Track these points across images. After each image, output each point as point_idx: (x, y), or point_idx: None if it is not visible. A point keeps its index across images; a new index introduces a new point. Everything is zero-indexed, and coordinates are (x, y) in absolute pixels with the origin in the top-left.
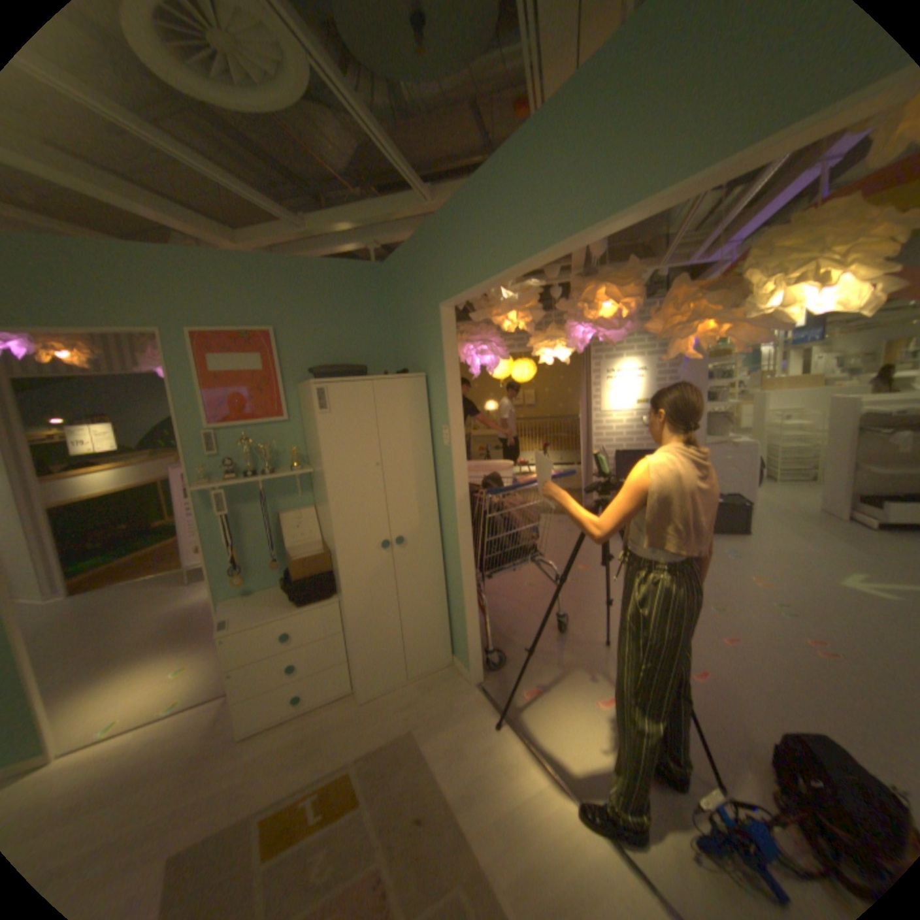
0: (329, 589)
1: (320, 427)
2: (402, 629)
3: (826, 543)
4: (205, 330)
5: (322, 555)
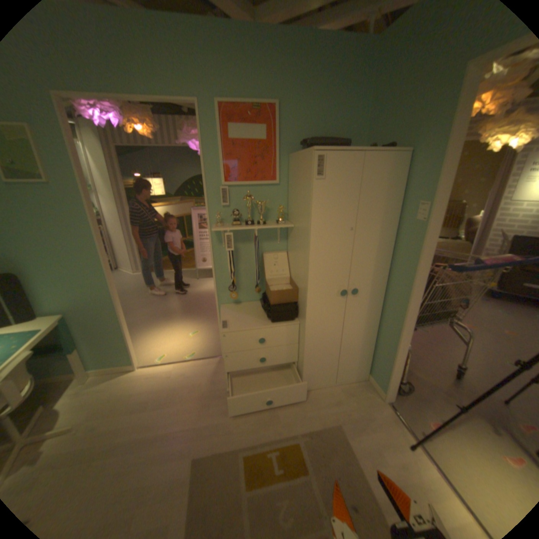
0: (294, 314)
1: (314, 190)
2: (340, 352)
3: None
4: (229, 99)
5: (293, 290)
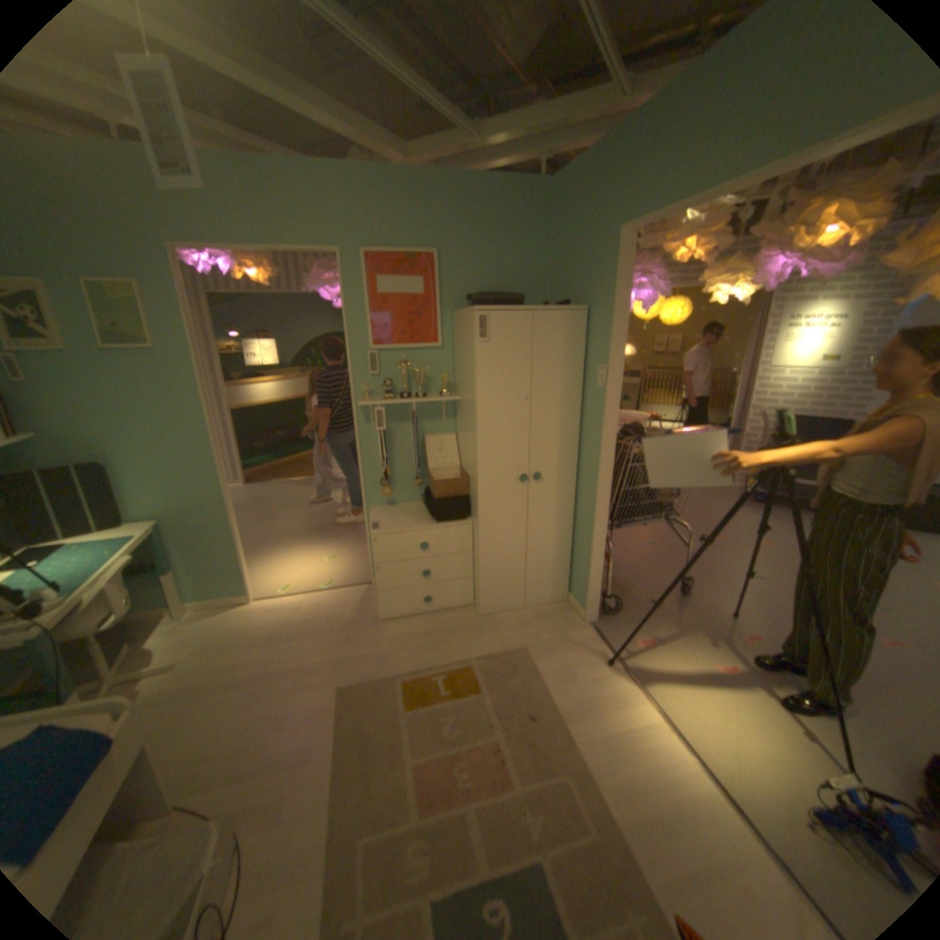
0: (465, 510)
1: (477, 355)
2: (526, 559)
3: None
4: (377, 250)
5: (462, 479)
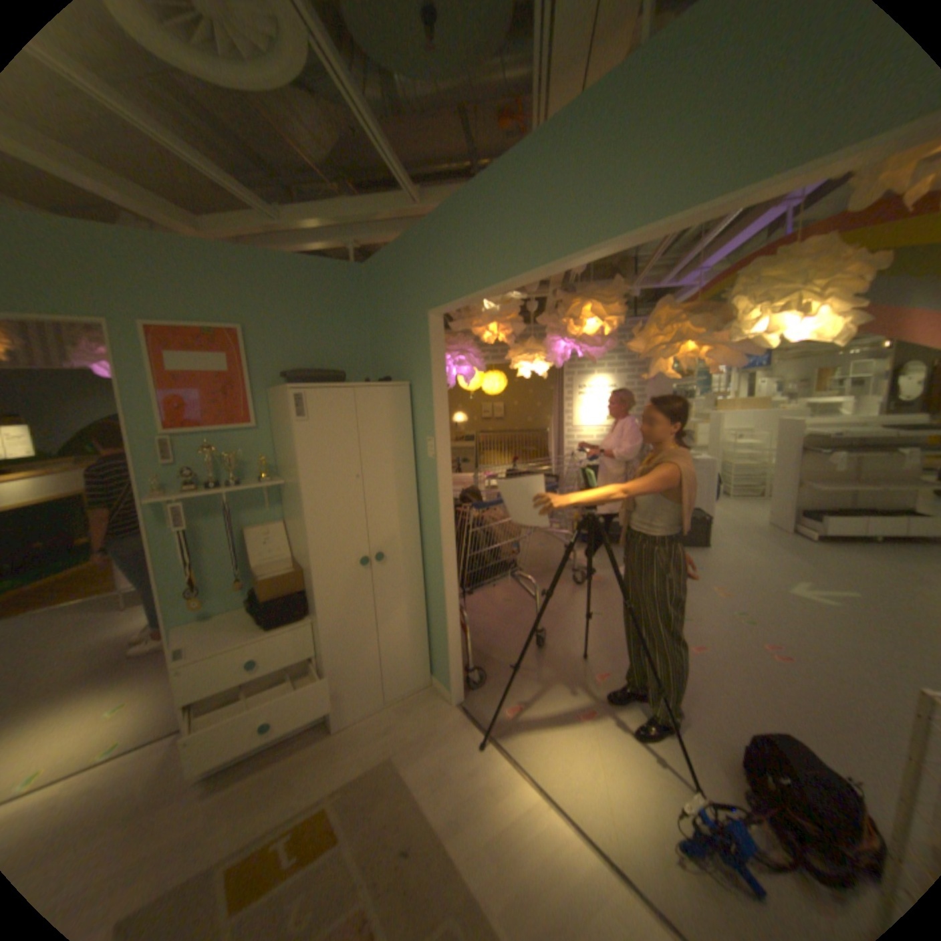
0: (302, 609)
1: (297, 435)
2: (380, 650)
3: (776, 555)
4: (164, 323)
5: (295, 573)
